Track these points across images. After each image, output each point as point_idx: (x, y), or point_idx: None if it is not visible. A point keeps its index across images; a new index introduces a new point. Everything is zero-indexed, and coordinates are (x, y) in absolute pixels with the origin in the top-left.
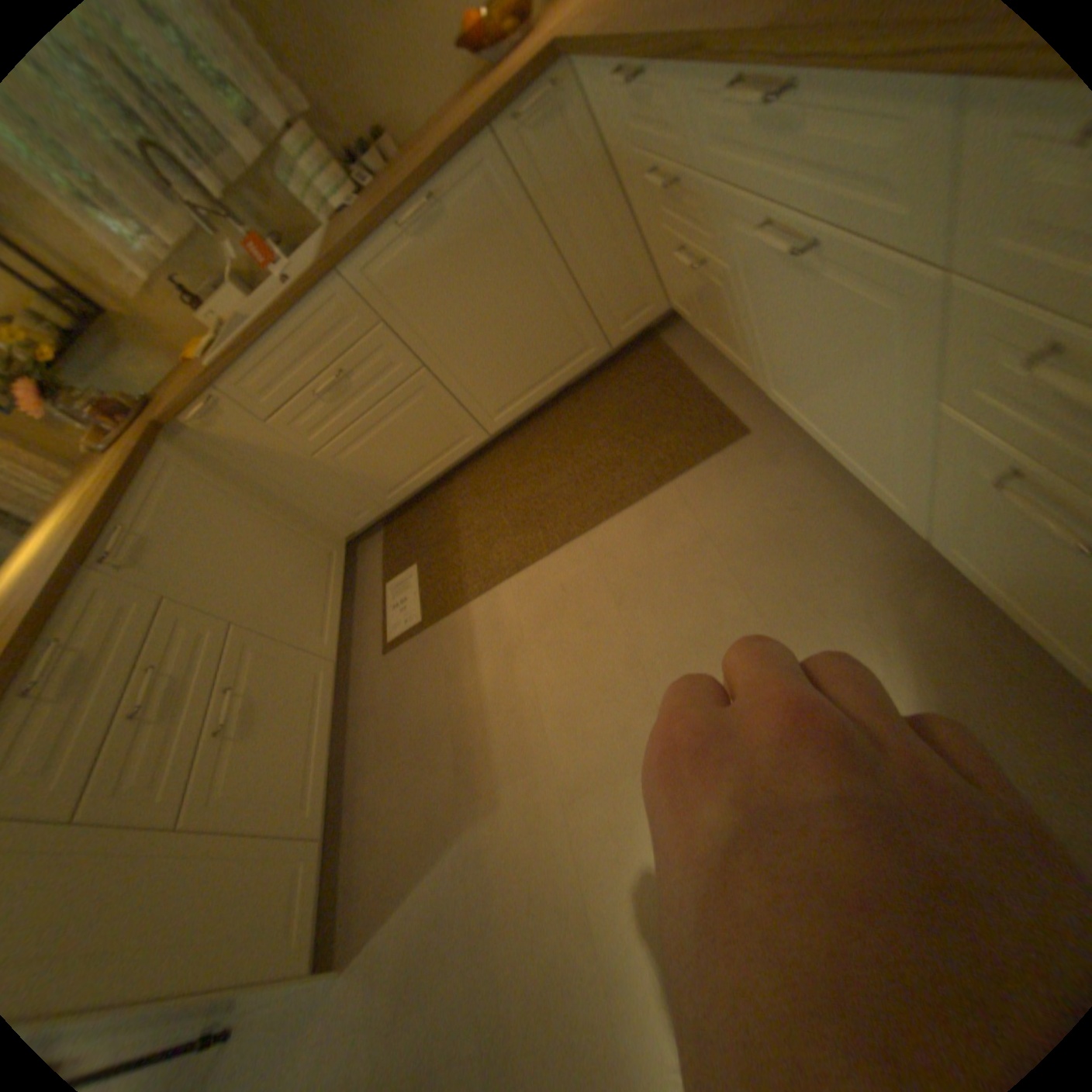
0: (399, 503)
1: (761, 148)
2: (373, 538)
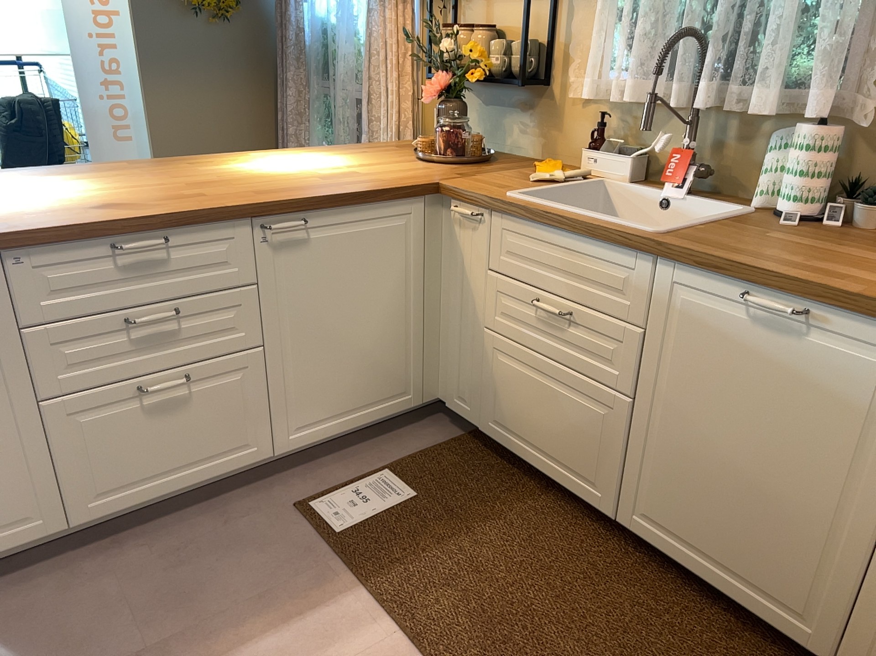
0: (490, 437)
1: None
2: (450, 424)
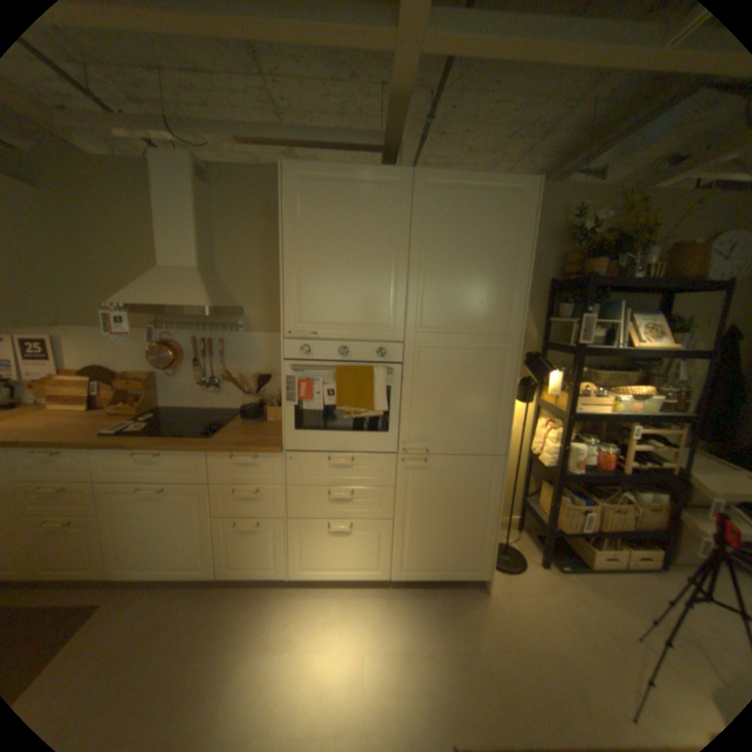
0: None
1: (137, 470)
2: None
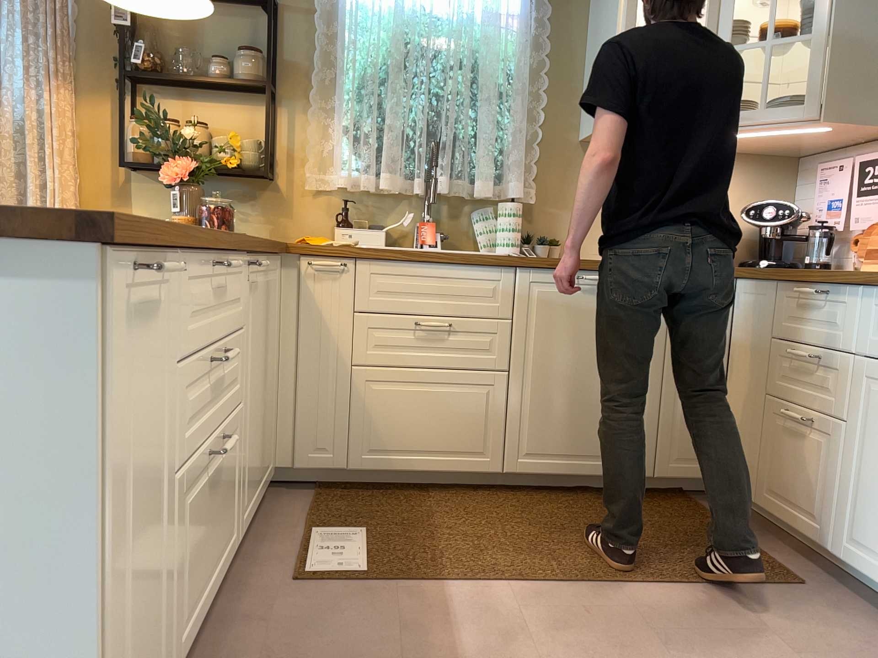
0: (363, 470)
1: None
2: (292, 490)
